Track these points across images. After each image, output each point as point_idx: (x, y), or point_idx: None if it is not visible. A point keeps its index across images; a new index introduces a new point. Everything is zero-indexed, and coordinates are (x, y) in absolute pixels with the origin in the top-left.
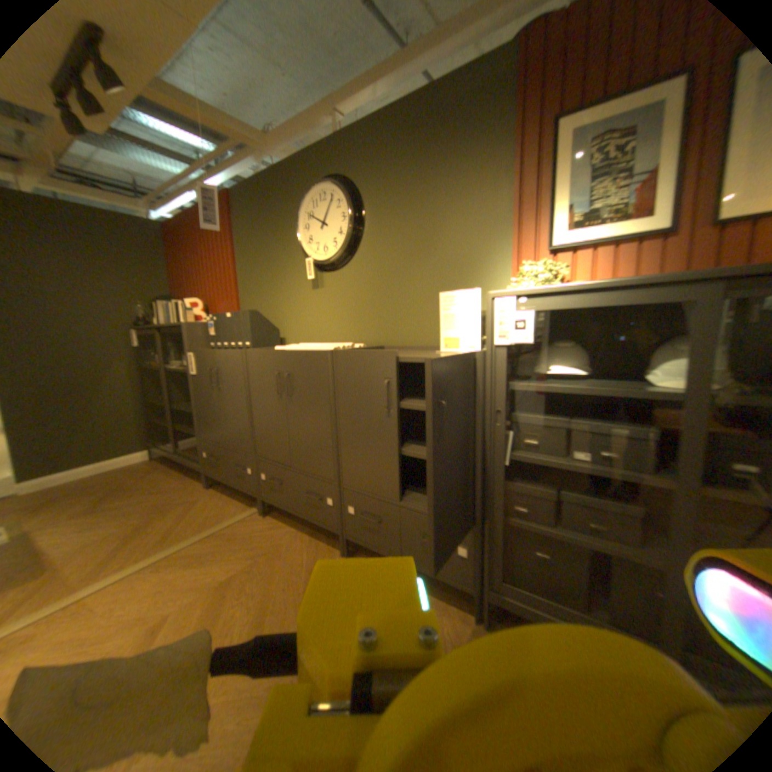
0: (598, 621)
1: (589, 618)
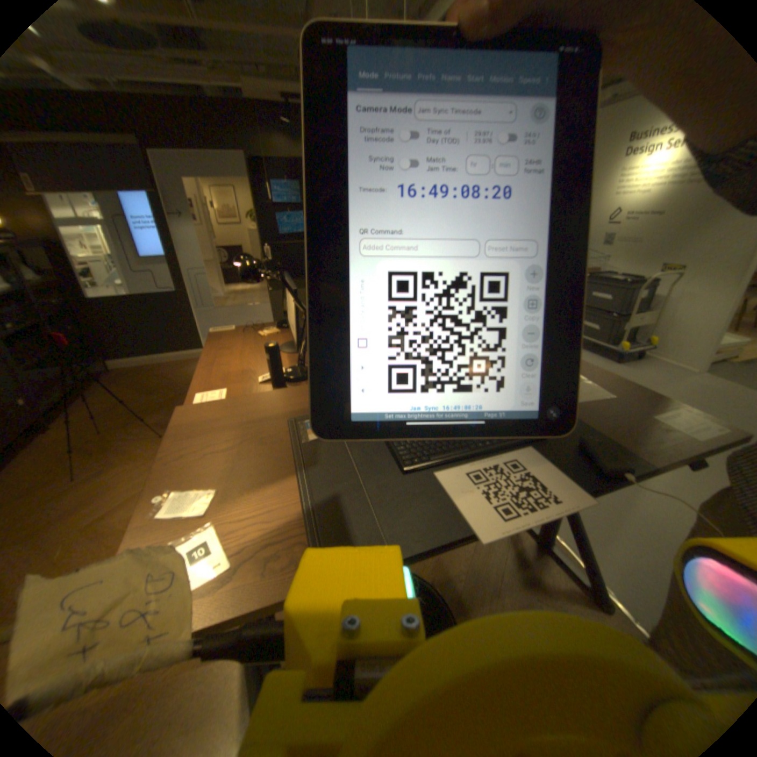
0: (61, 380)
1: (60, 381)
